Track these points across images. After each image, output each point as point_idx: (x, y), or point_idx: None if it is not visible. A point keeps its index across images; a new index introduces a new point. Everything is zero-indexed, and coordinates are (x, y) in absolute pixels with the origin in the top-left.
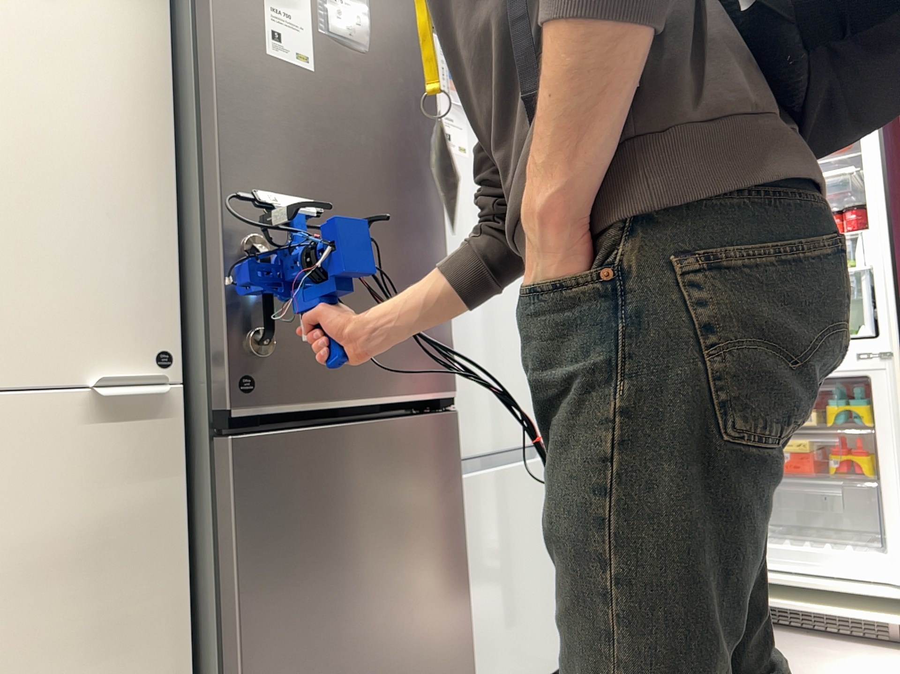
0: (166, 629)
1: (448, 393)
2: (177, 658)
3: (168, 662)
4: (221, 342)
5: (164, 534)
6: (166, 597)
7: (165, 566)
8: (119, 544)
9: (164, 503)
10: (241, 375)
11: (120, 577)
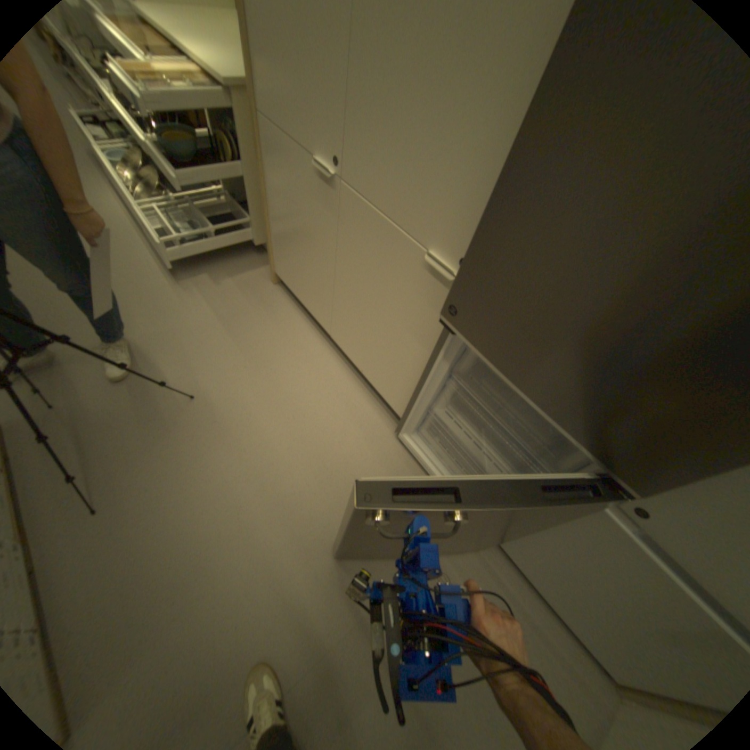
0: (420, 360)
1: (631, 485)
2: (419, 370)
3: (416, 368)
4: (456, 276)
5: (432, 332)
6: (423, 351)
7: (427, 342)
8: (418, 319)
9: (436, 322)
10: (455, 302)
11: (414, 329)
